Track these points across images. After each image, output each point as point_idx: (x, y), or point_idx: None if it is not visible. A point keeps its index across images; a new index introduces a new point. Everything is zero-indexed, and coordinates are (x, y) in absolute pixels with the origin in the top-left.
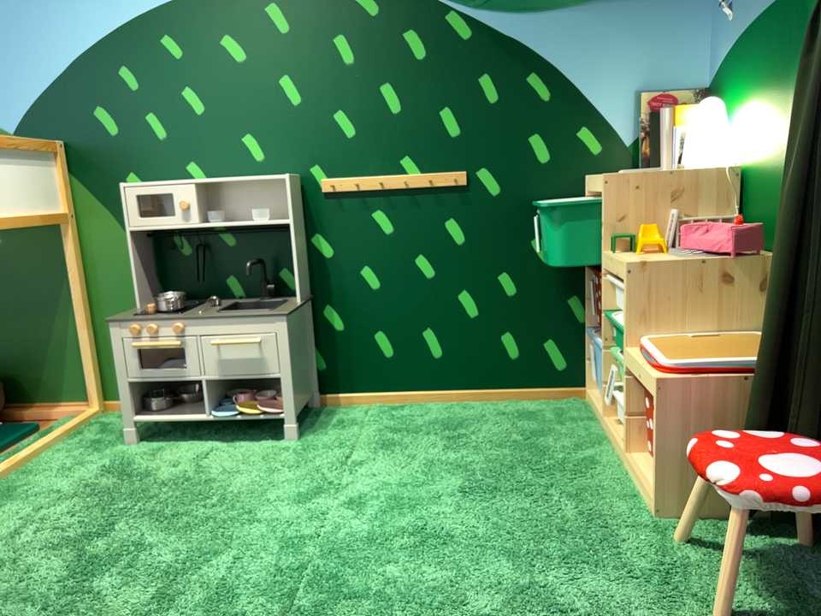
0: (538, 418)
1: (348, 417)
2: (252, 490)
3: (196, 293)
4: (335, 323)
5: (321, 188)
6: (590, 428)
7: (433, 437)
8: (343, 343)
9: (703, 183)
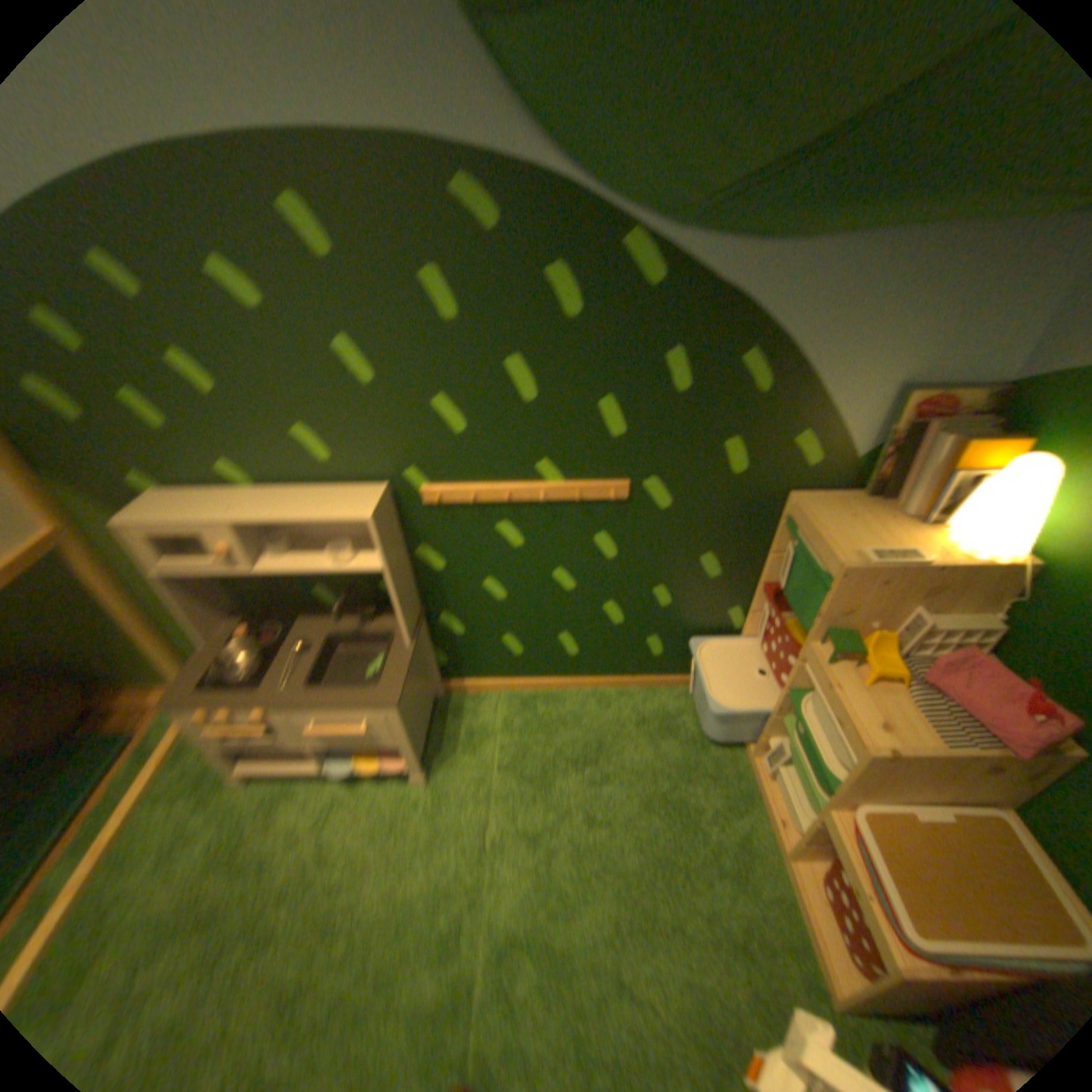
0: (679, 732)
1: (479, 719)
2: (384, 913)
3: (280, 600)
4: (456, 628)
5: (424, 497)
6: (737, 762)
7: (573, 778)
8: (467, 644)
9: (981, 584)
